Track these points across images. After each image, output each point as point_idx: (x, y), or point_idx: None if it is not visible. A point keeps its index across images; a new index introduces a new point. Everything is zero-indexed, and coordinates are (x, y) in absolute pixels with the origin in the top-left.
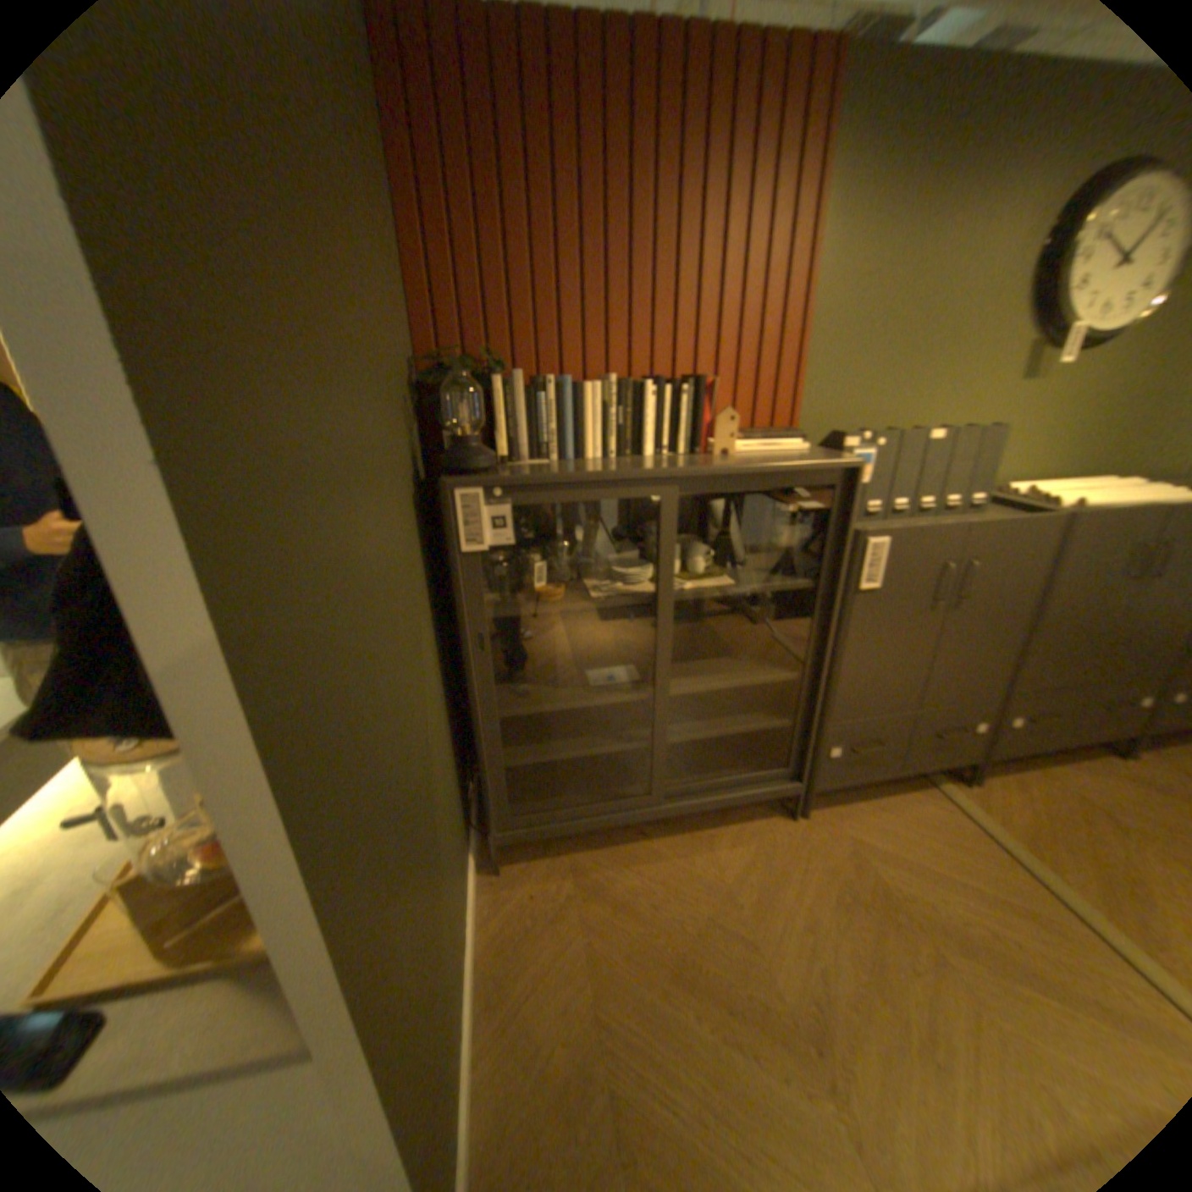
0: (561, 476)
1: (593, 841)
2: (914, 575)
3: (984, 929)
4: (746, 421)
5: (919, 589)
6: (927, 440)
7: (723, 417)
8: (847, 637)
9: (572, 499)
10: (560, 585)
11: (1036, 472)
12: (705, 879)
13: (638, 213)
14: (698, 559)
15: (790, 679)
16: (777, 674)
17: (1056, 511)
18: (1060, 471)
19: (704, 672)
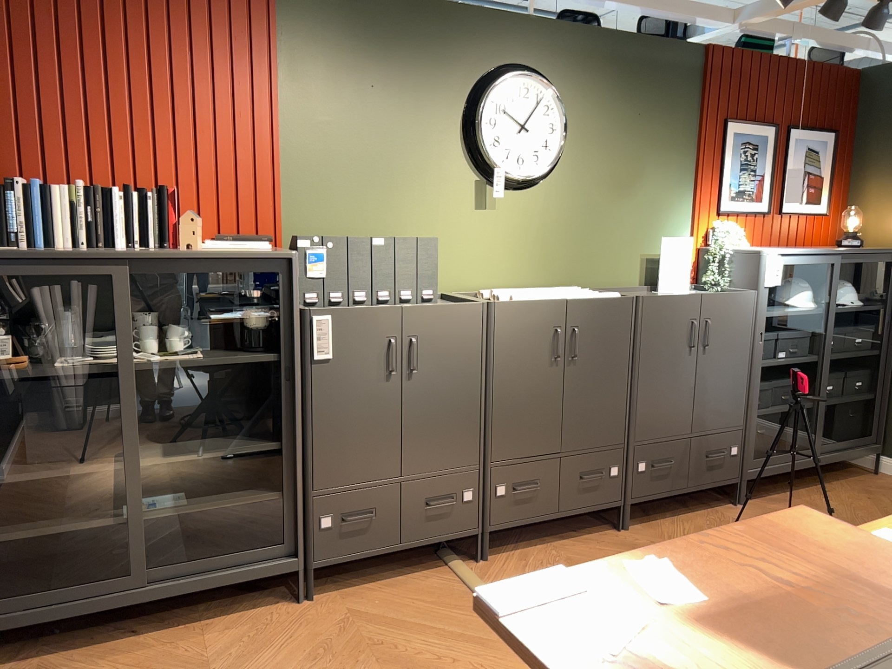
0: (13, 253)
1: (73, 642)
2: (361, 349)
3: (429, 655)
4: (234, 229)
5: (369, 361)
6: (370, 245)
7: (186, 219)
8: (311, 404)
9: (26, 273)
10: (27, 356)
11: (509, 283)
12: (182, 656)
13: (116, 68)
14: (176, 339)
15: (271, 448)
16: (258, 445)
17: (480, 302)
18: (529, 282)
19: (189, 446)
